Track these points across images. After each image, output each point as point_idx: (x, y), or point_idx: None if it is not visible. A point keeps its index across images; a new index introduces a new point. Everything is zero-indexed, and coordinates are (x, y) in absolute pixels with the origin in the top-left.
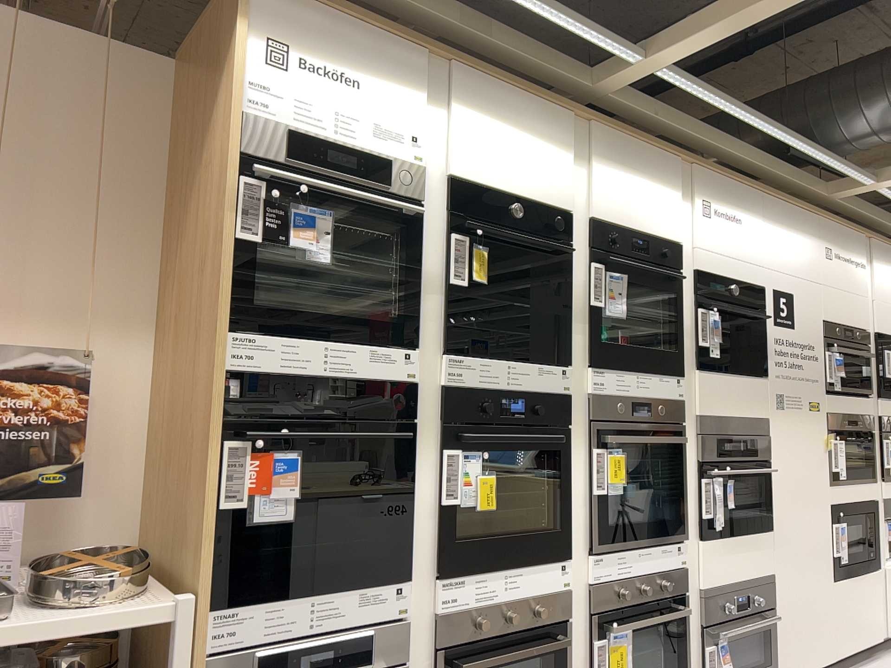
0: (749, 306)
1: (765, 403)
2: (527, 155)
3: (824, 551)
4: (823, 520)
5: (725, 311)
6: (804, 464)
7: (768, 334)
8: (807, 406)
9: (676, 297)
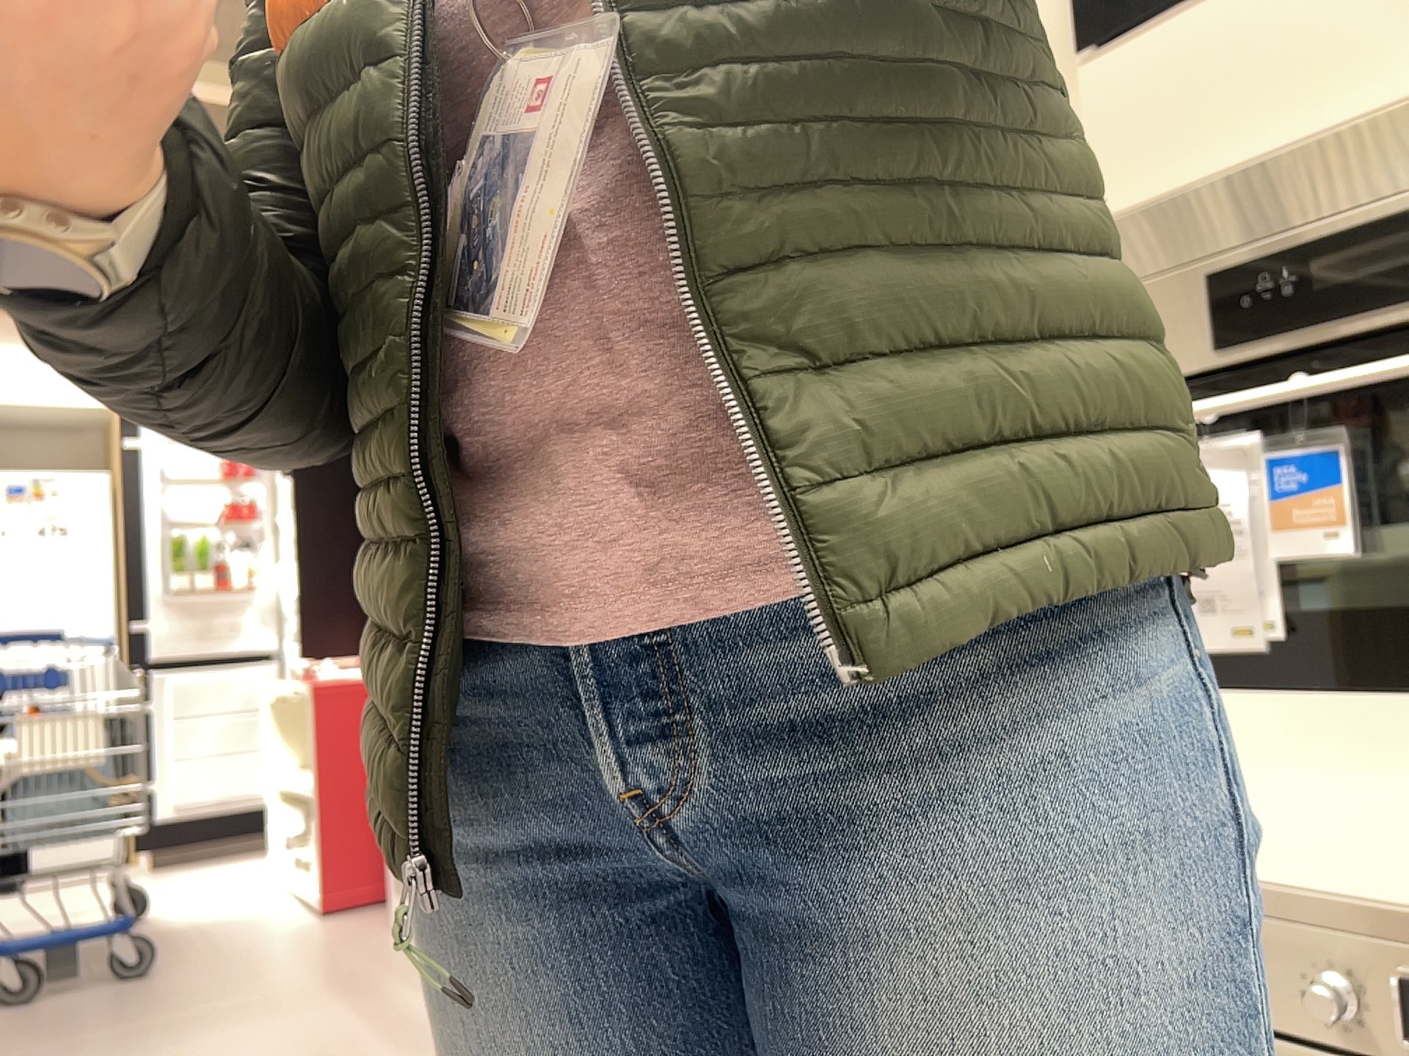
0: None
1: None
2: None
3: None
4: None
5: None
6: None
7: None
8: None
9: None
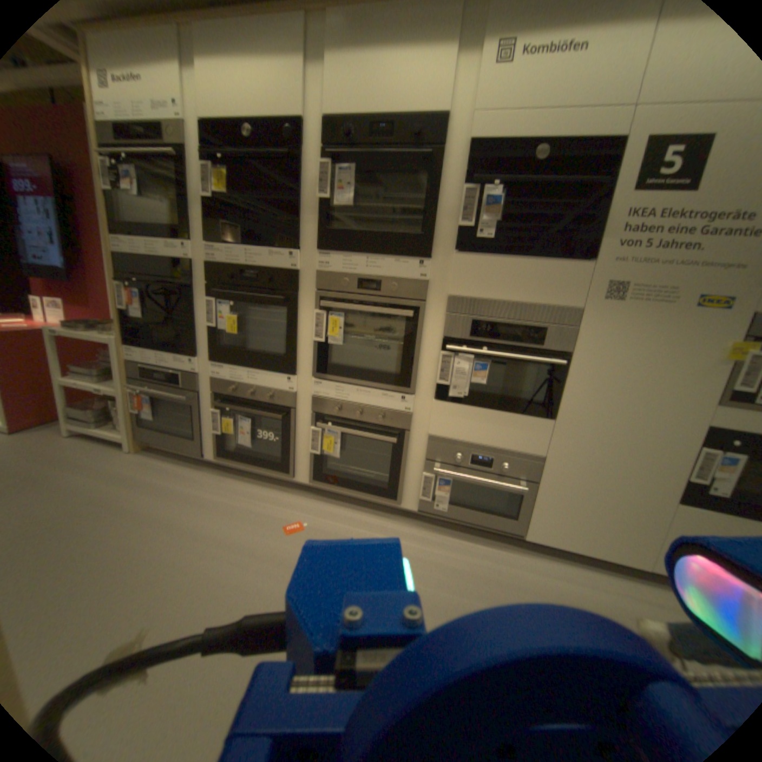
0: (578, 169)
1: (579, 290)
2: (254, 77)
3: (669, 469)
4: (680, 439)
5: (506, 181)
6: (654, 368)
7: (616, 202)
8: (693, 299)
9: (431, 175)
